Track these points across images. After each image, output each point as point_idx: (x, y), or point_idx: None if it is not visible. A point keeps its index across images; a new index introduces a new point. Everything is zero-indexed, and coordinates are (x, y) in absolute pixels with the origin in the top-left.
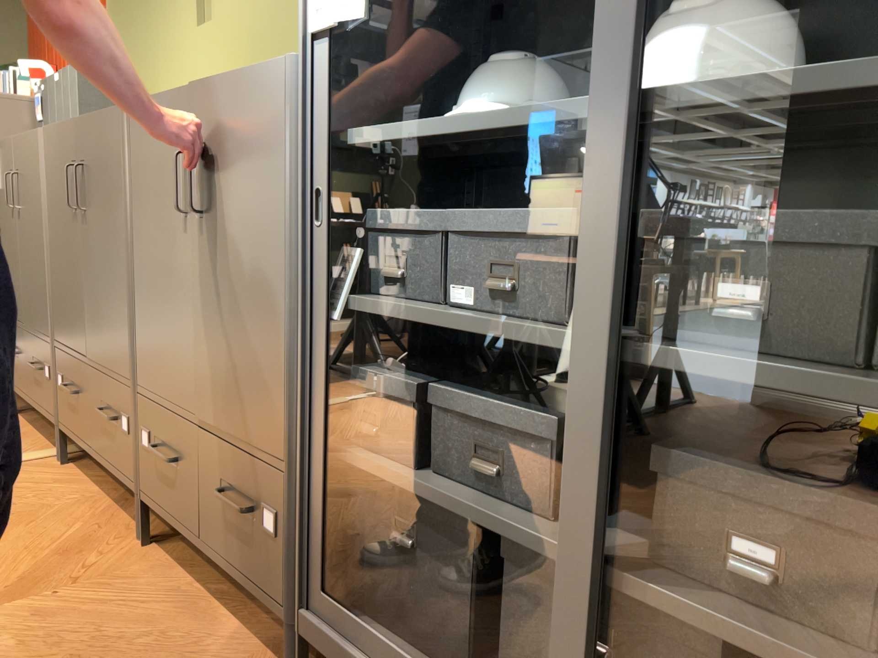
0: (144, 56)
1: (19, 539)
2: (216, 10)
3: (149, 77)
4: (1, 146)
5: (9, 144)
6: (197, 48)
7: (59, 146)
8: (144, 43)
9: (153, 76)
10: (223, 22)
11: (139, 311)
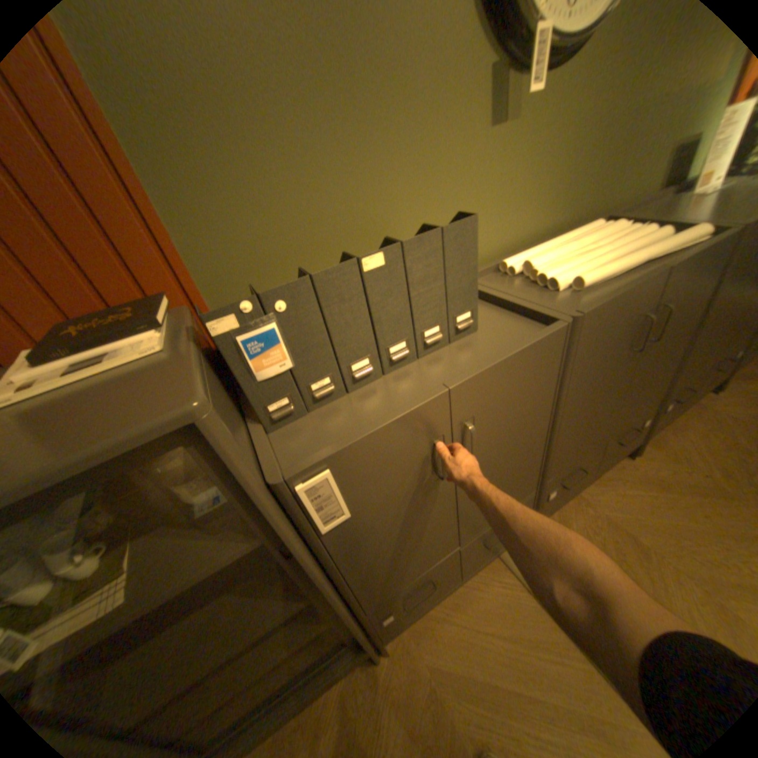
0: (337, 174)
1: (660, 518)
2: (528, 103)
3: (362, 209)
4: (362, 444)
5: (426, 409)
6: (489, 153)
7: (622, 312)
8: (332, 151)
9: (378, 204)
10: (539, 120)
11: (696, 351)
